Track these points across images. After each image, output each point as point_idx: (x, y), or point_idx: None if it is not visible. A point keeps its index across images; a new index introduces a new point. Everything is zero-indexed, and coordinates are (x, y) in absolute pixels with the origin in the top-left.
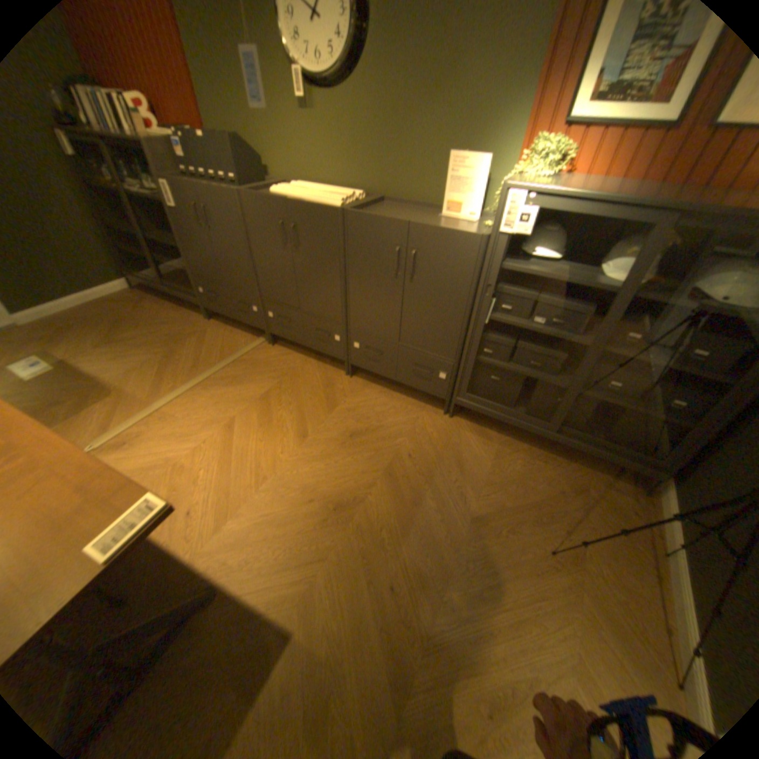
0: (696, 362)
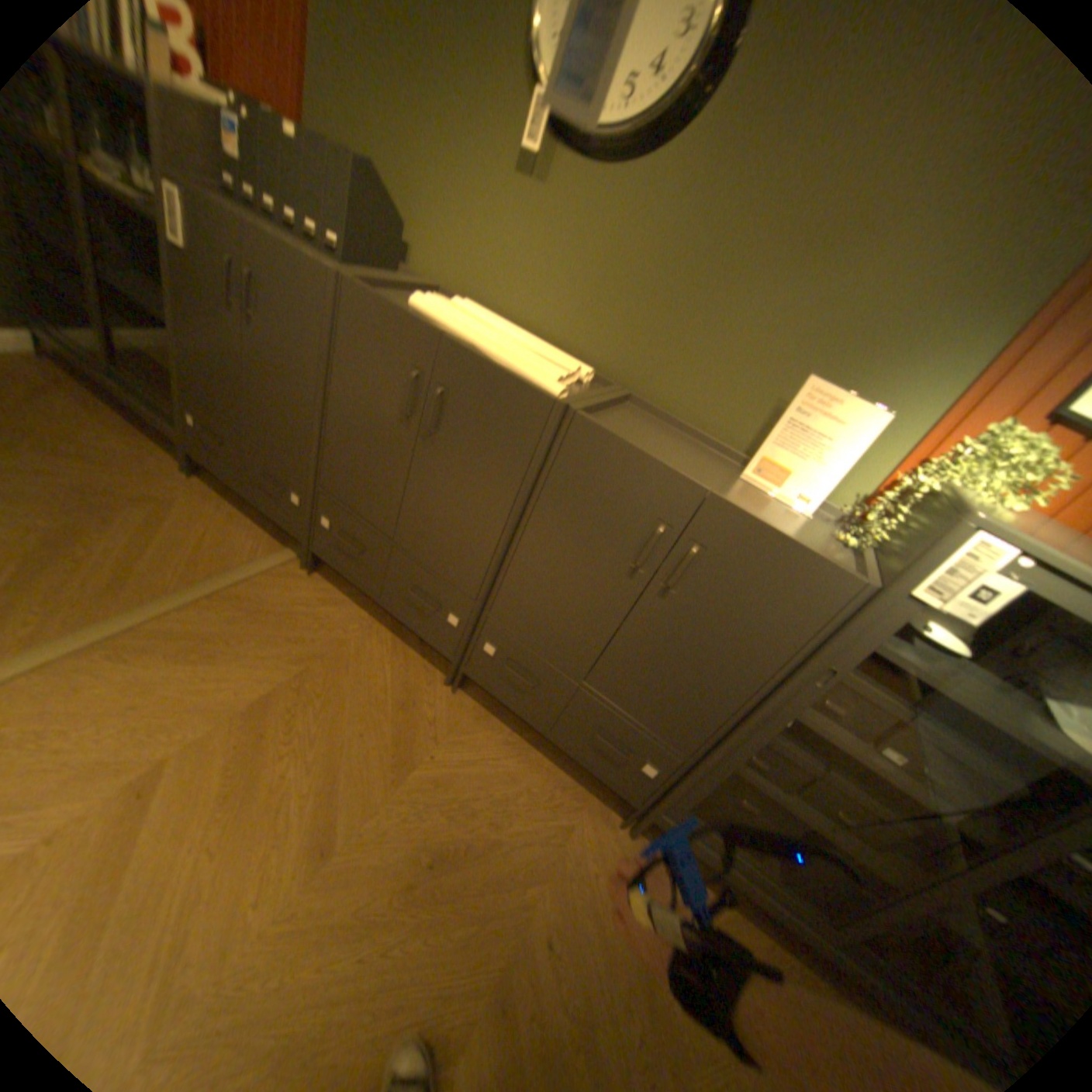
0: None
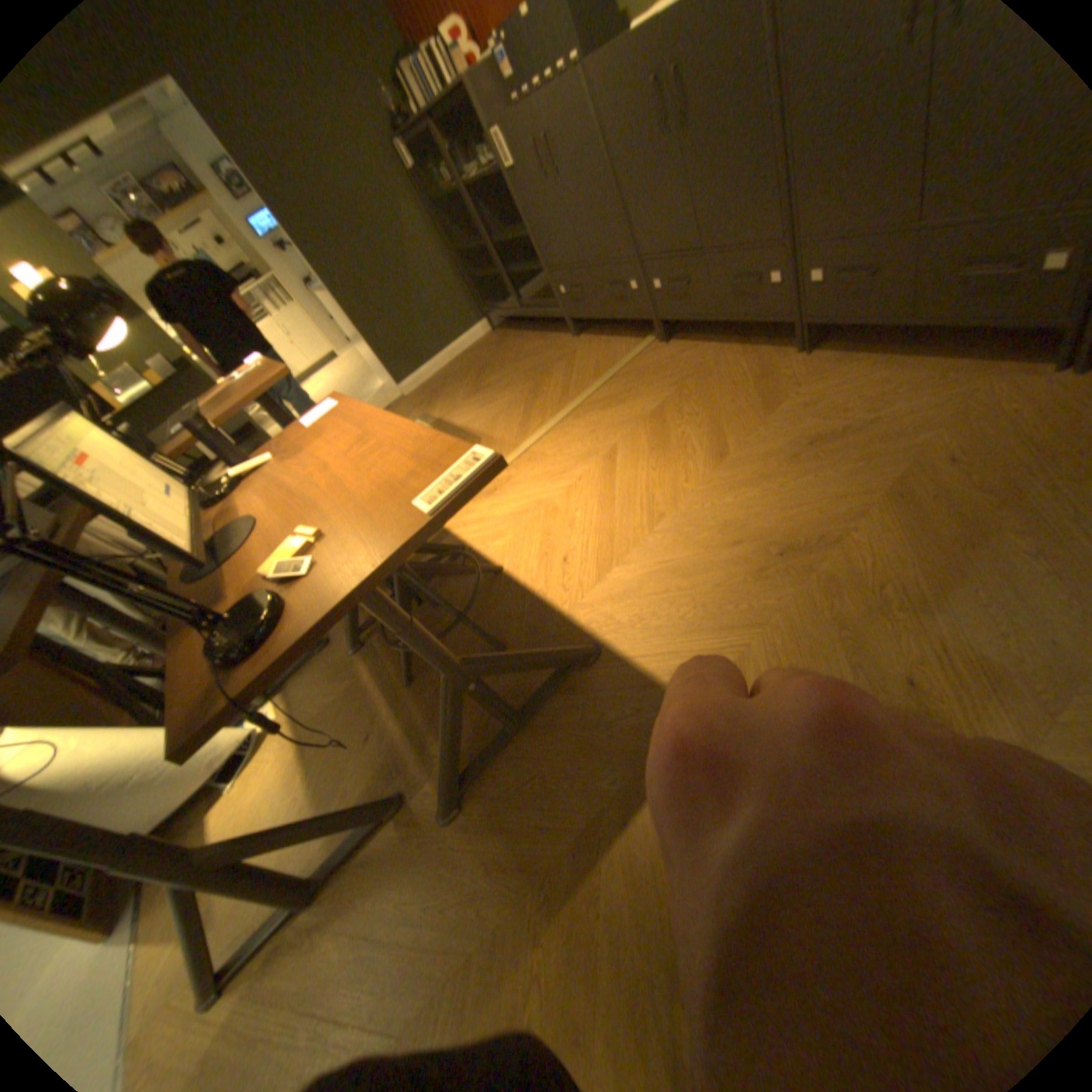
0: None
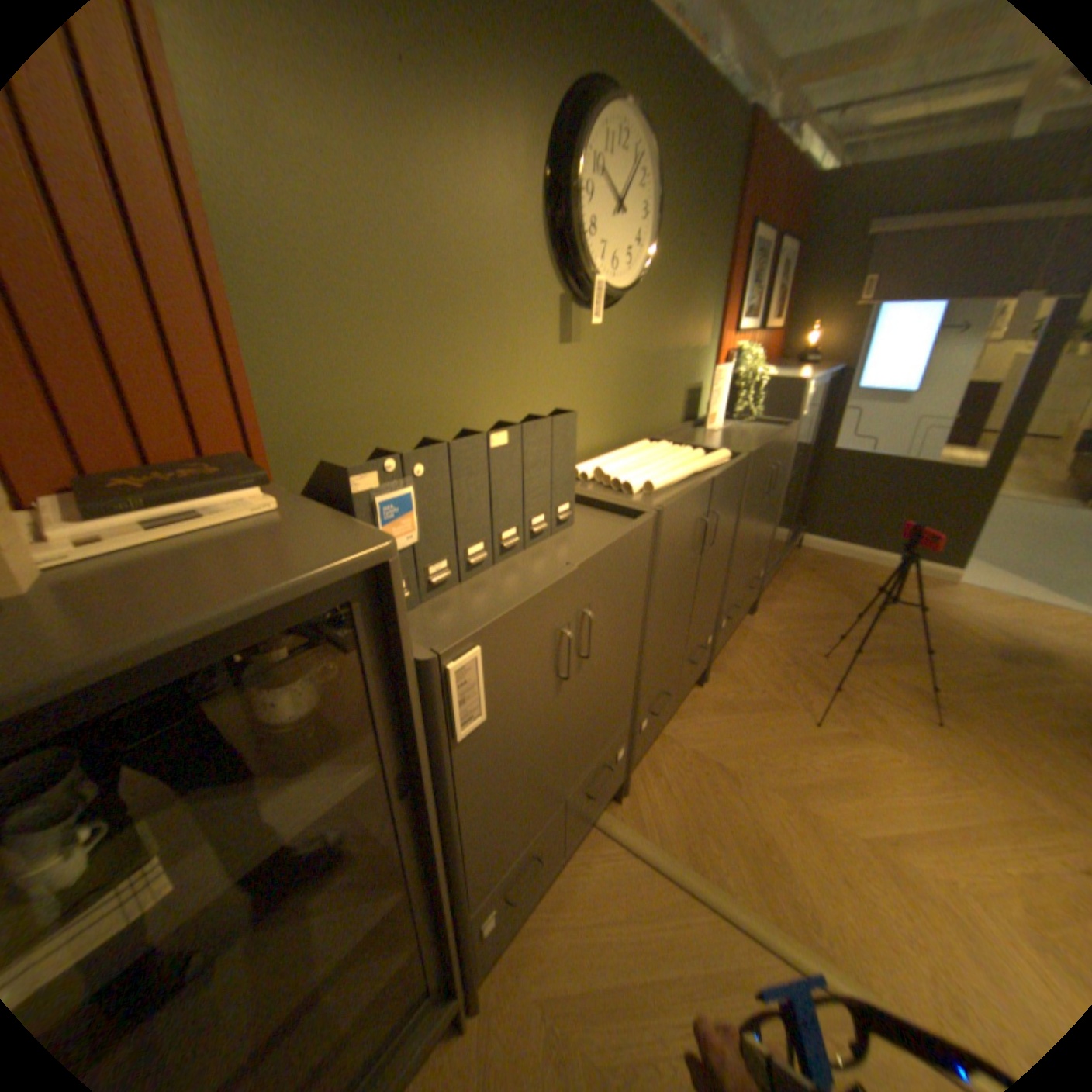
0: (807, 453)
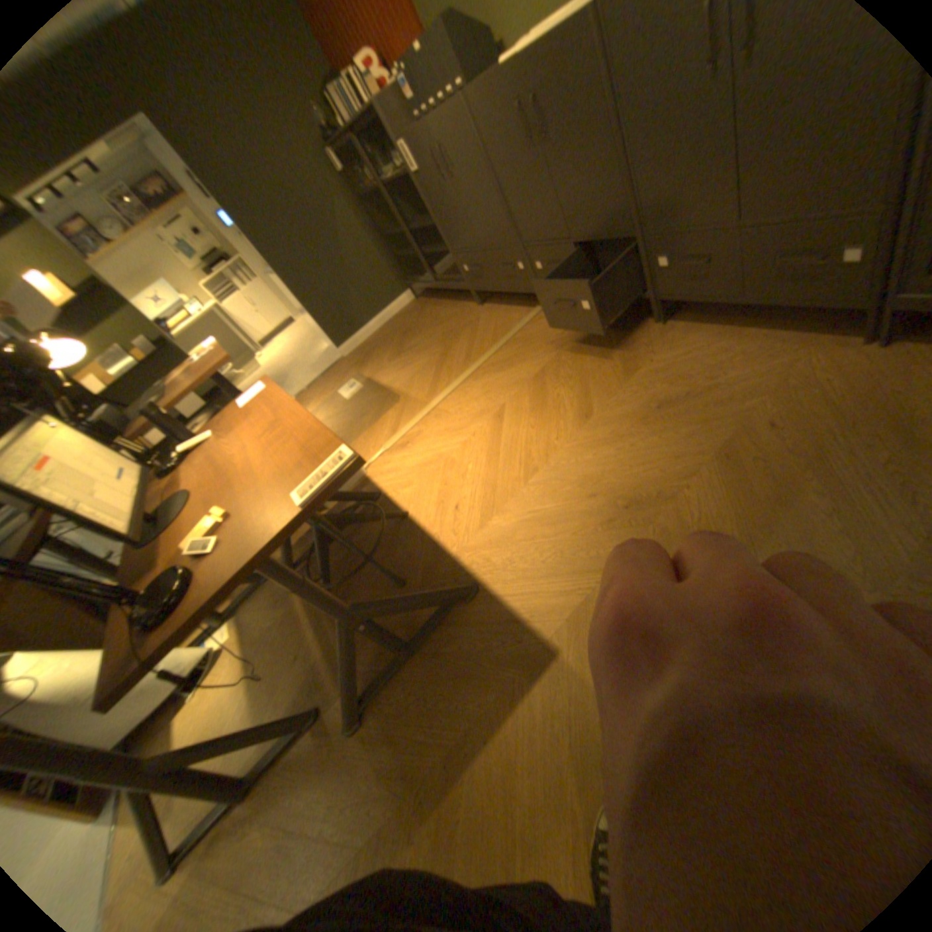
0: None
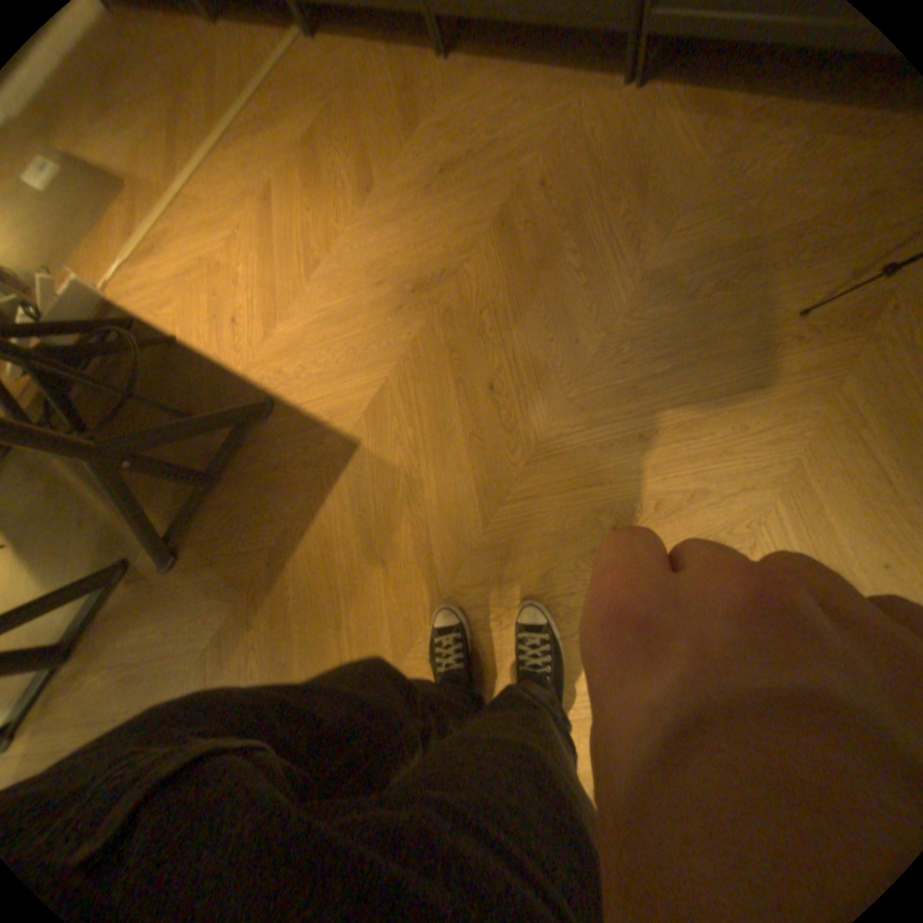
0: None
